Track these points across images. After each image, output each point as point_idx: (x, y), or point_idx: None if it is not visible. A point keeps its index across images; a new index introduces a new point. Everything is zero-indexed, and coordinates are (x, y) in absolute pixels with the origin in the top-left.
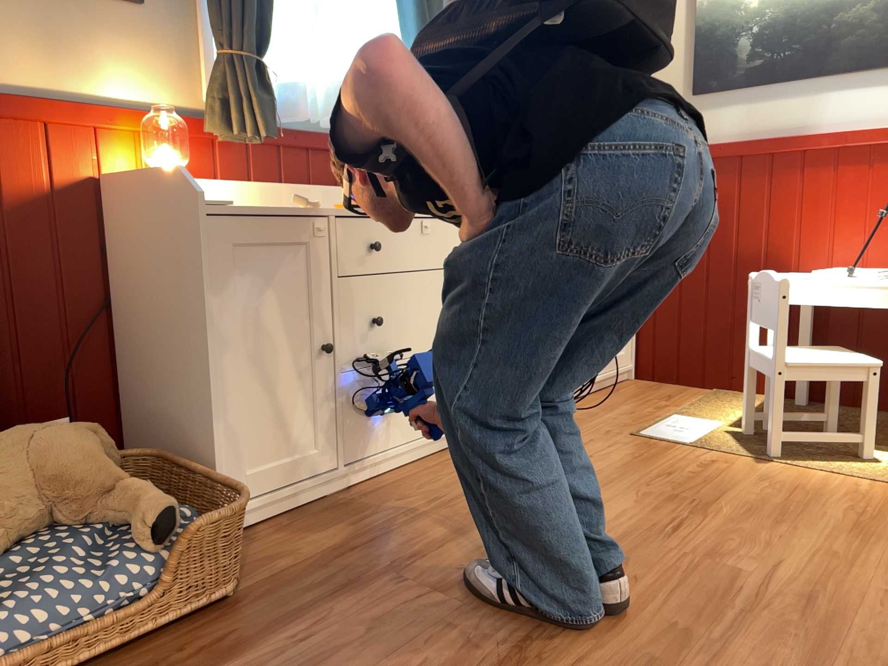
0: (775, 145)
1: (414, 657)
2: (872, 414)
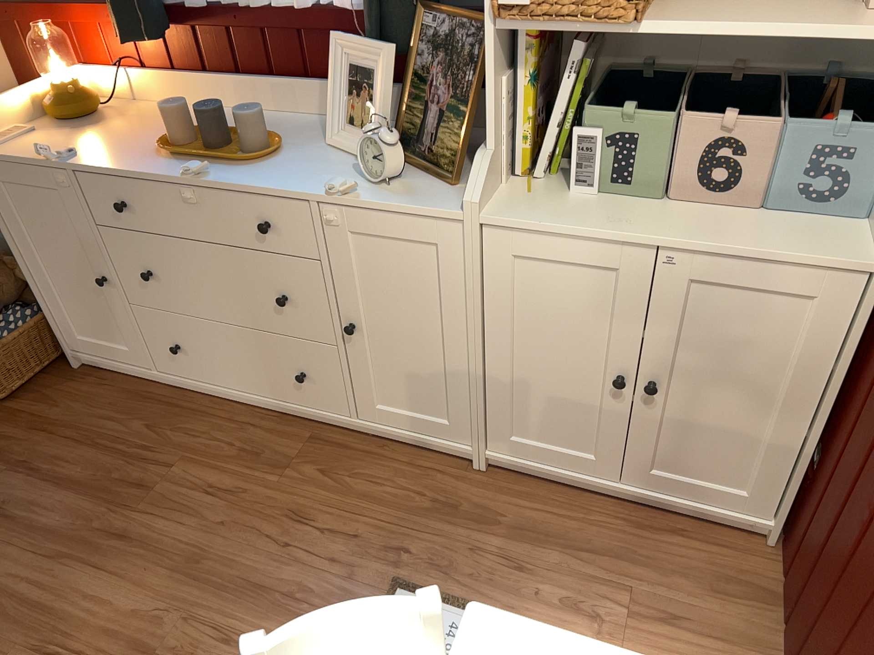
0: None
1: None
2: None
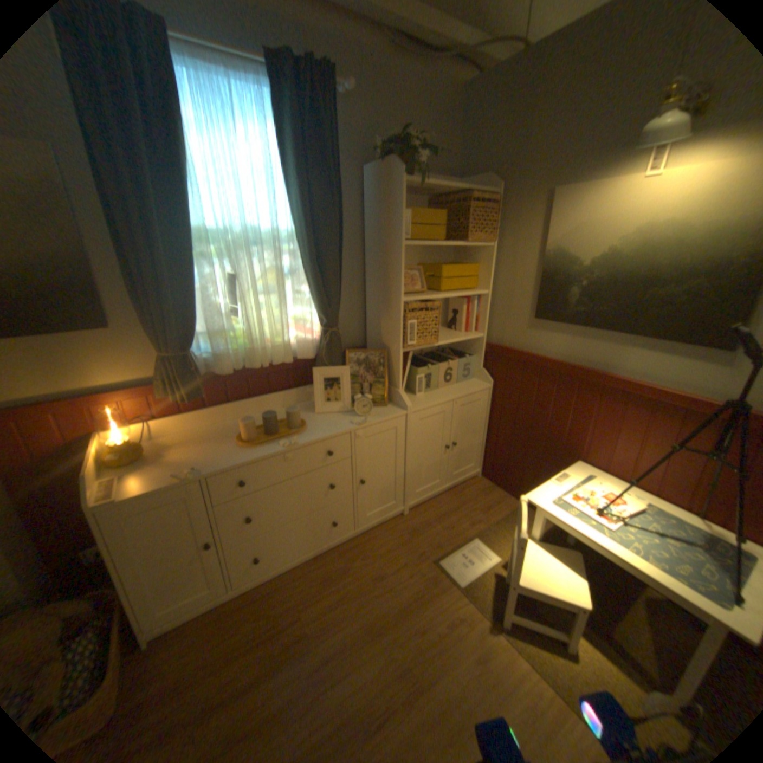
0: (585, 375)
1: None
2: (580, 635)
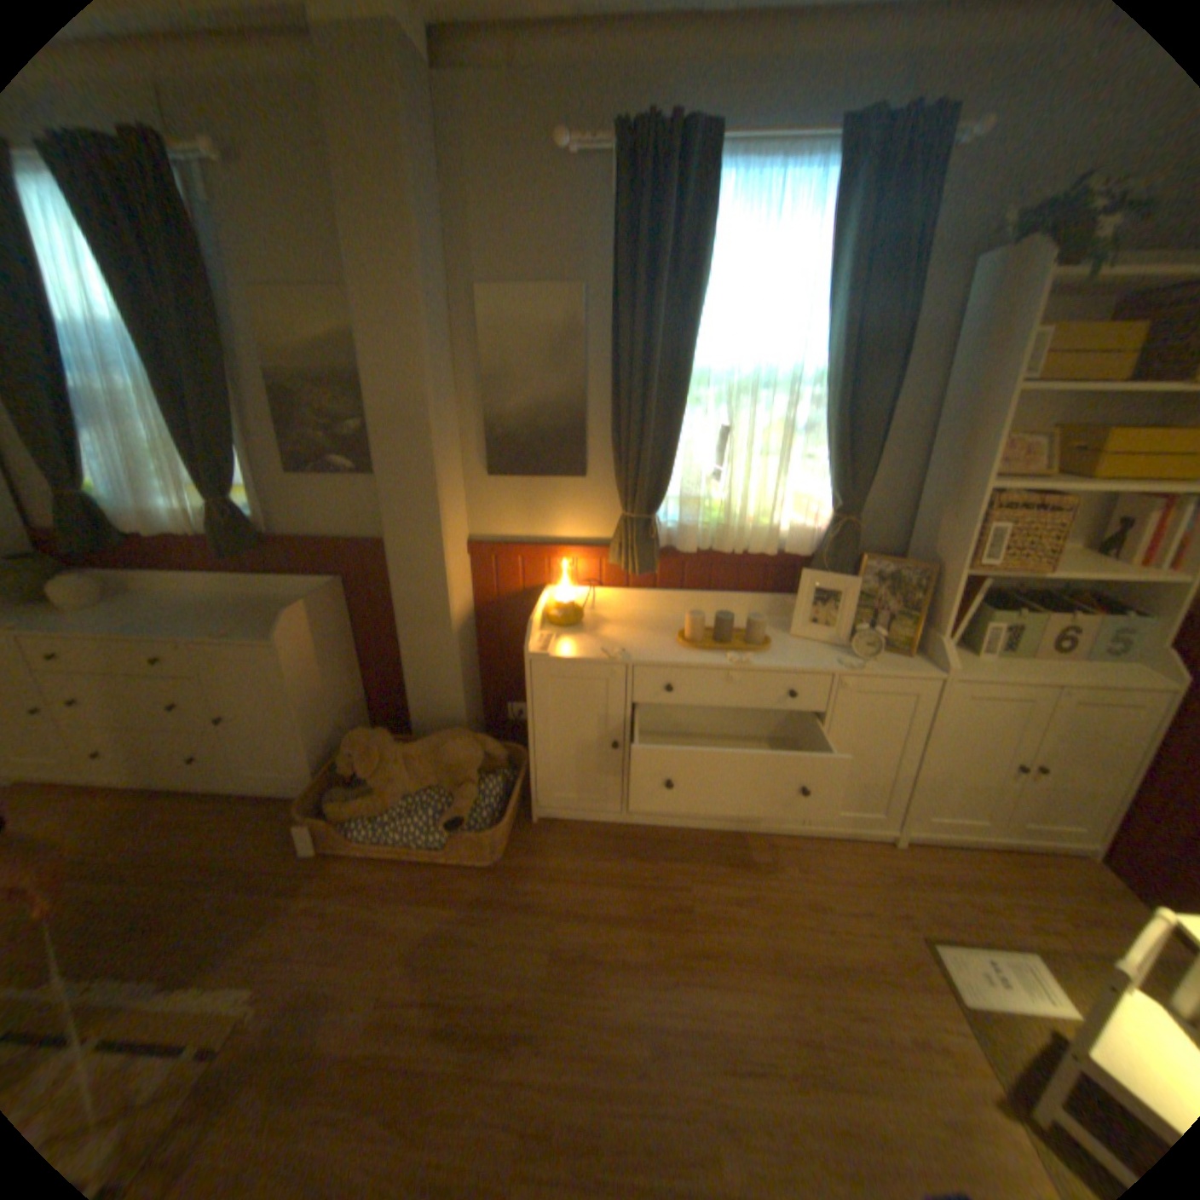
0: None
1: (486, 988)
2: None
